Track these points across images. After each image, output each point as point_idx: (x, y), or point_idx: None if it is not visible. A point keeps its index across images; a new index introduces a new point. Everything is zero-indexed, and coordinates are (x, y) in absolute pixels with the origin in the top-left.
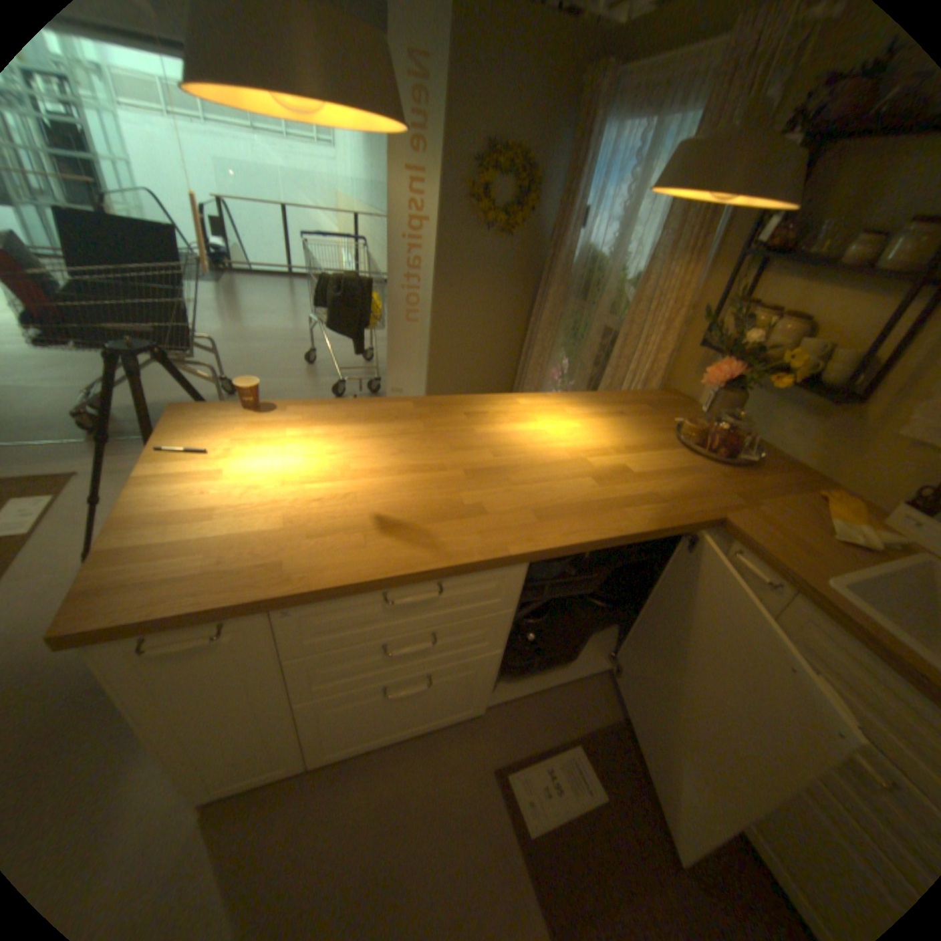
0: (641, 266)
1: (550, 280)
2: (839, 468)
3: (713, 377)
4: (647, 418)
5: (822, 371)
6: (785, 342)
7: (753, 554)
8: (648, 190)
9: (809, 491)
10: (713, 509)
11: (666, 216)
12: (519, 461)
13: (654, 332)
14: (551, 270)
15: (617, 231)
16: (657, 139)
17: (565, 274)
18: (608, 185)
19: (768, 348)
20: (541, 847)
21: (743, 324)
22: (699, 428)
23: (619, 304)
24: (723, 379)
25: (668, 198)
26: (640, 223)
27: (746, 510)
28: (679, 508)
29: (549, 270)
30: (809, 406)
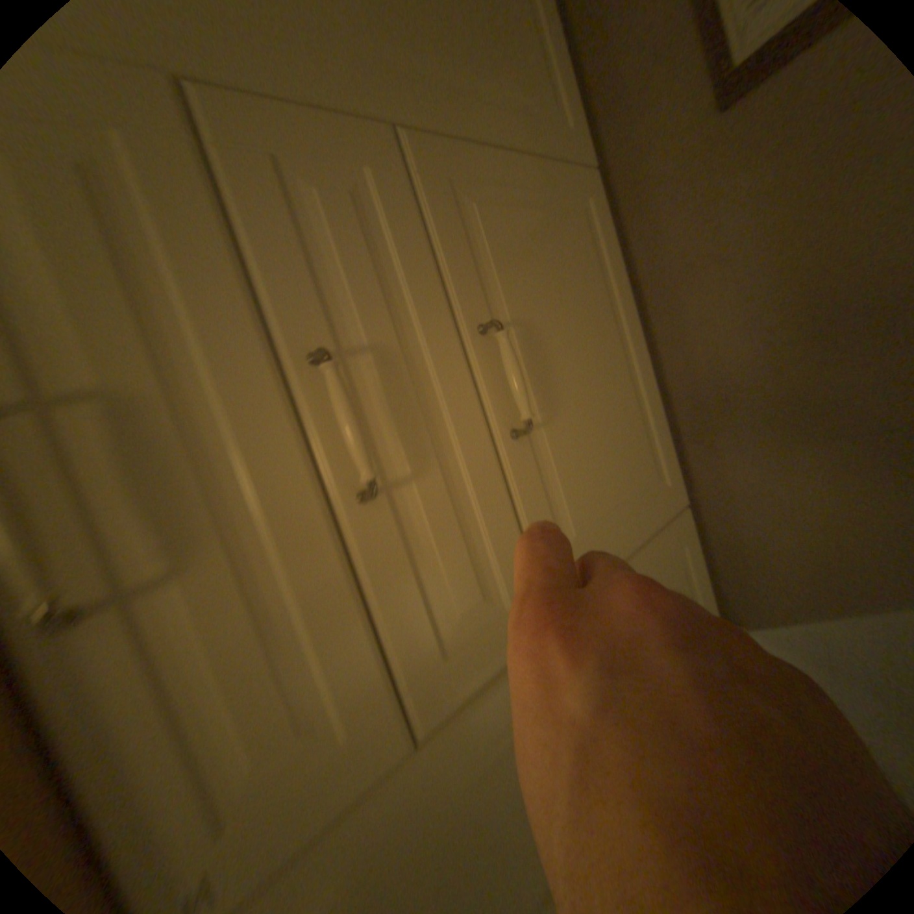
0: None
1: None
2: None
3: None
4: None
5: None
6: None
7: None
8: None
9: None
10: None
11: None
12: None
13: None
14: None
15: None
16: None
17: None
18: None
19: None
20: None
21: None
22: None
23: None
24: None
25: None
26: None
27: None
28: None
29: None
30: None
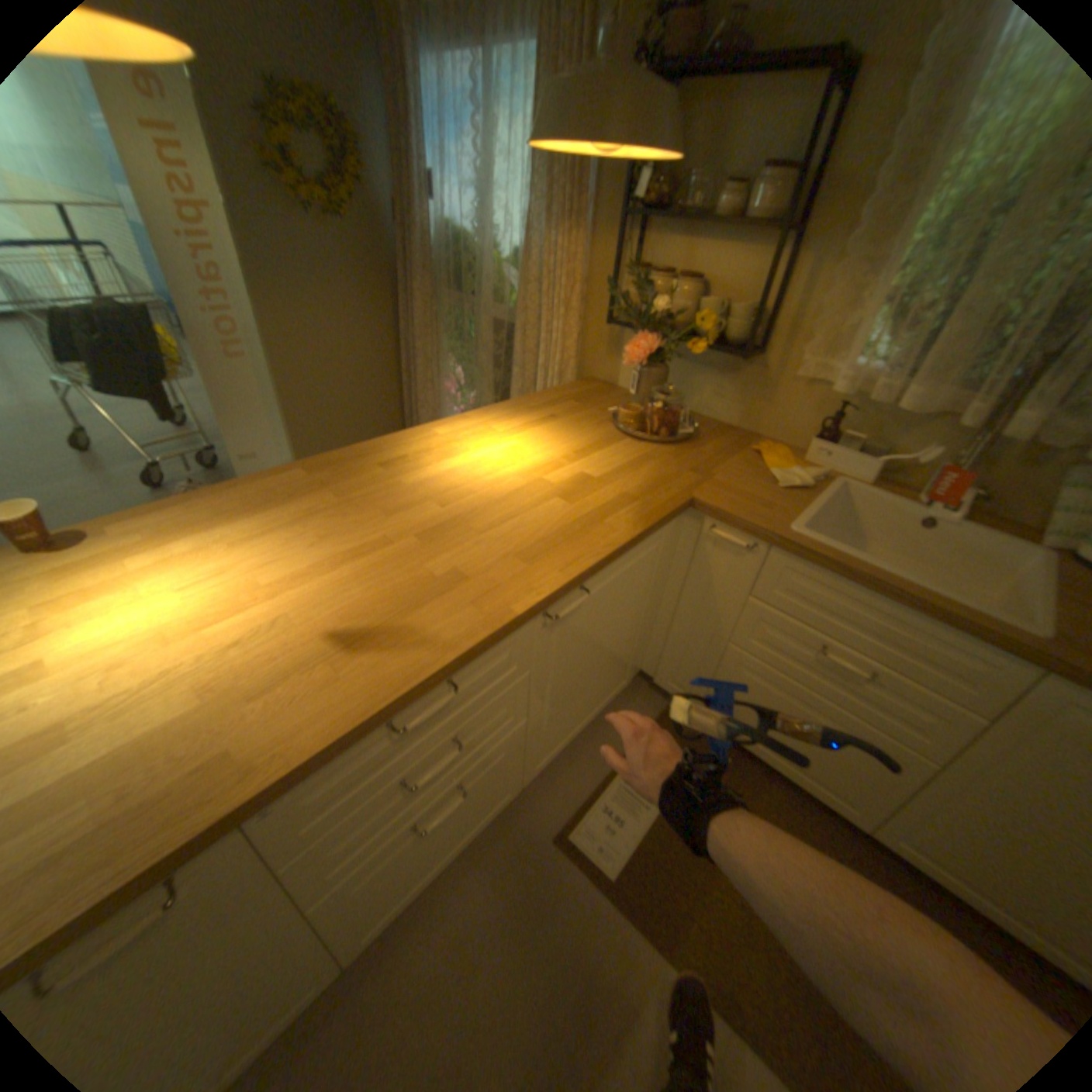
0: (514, 242)
1: (409, 273)
2: (755, 421)
3: (632, 357)
4: (579, 416)
5: (722, 330)
6: (685, 307)
7: (723, 524)
8: (496, 145)
9: (741, 449)
10: (678, 492)
11: (528, 178)
12: (472, 503)
13: (551, 317)
14: (405, 259)
15: (474, 200)
16: (489, 79)
17: (425, 263)
18: (445, 142)
19: (674, 315)
20: (622, 882)
21: (645, 294)
22: (632, 414)
23: (503, 291)
24: (642, 356)
25: (523, 155)
26: (498, 188)
27: (703, 484)
28: (650, 502)
29: (403, 259)
30: (717, 367)
